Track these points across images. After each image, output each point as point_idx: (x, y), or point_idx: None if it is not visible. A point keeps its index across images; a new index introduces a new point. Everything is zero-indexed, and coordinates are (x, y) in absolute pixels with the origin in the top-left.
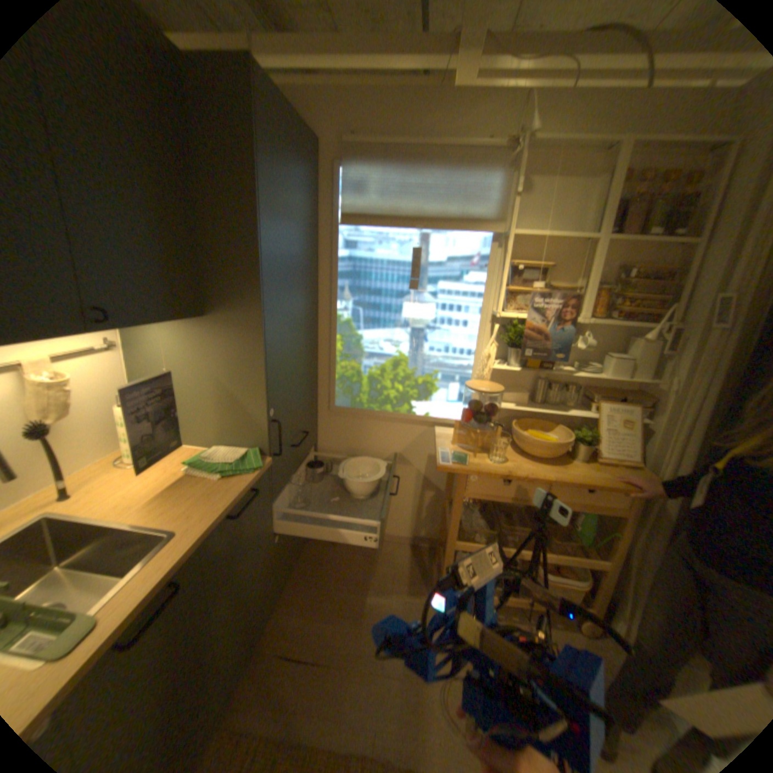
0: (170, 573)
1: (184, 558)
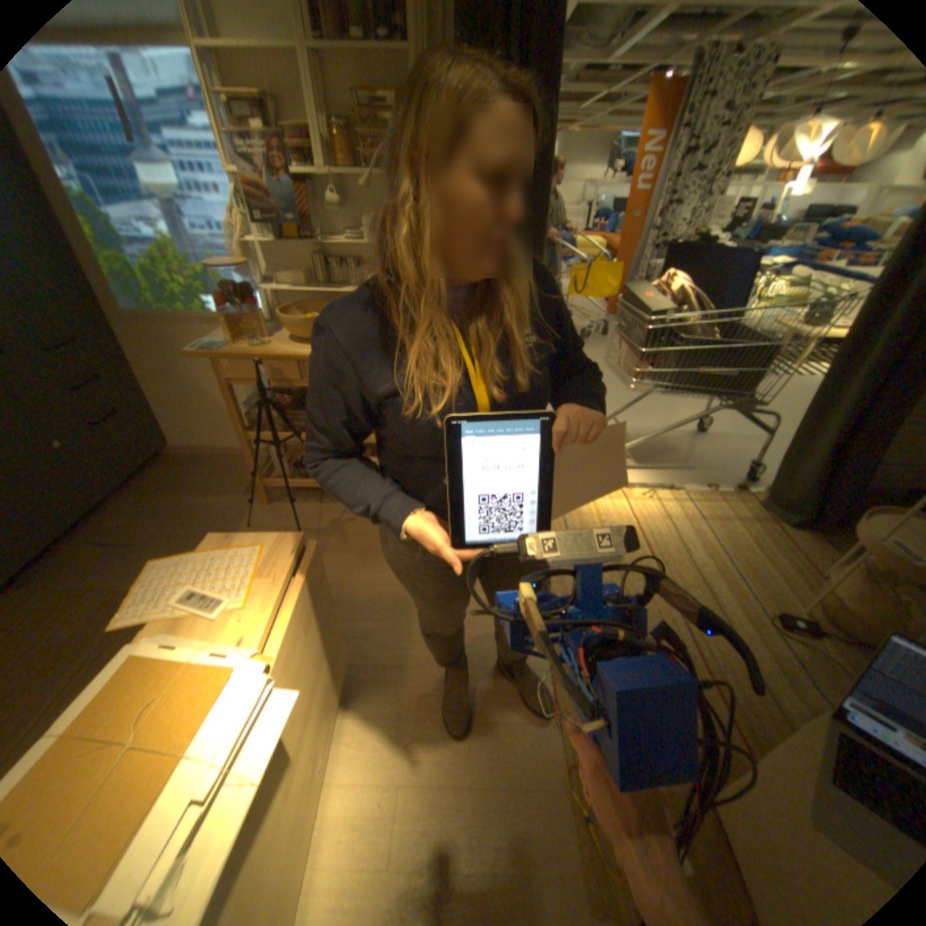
0: None
1: None
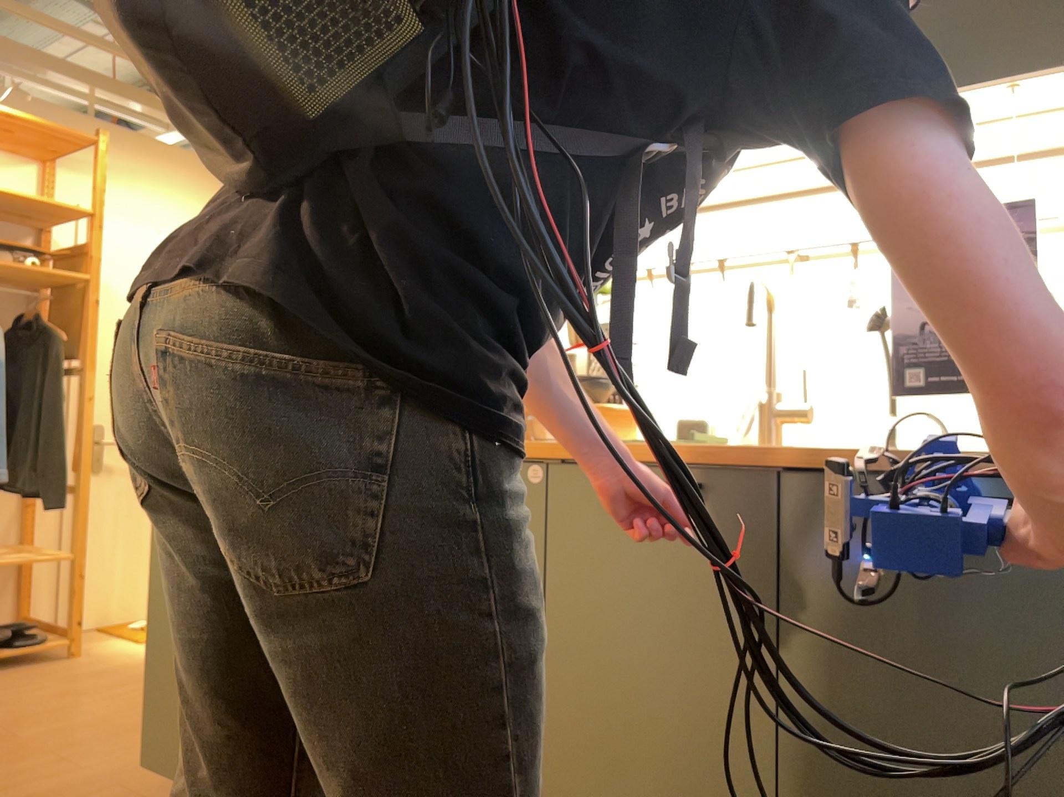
0: (698, 456)
1: (730, 458)
